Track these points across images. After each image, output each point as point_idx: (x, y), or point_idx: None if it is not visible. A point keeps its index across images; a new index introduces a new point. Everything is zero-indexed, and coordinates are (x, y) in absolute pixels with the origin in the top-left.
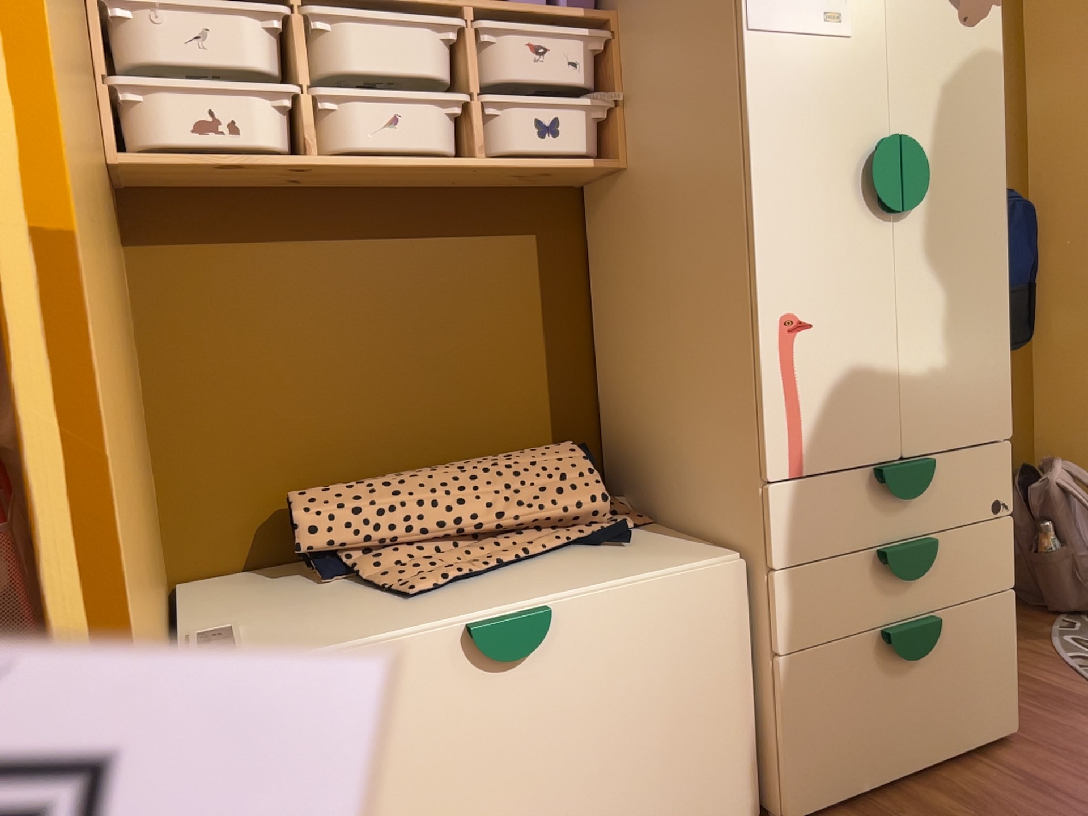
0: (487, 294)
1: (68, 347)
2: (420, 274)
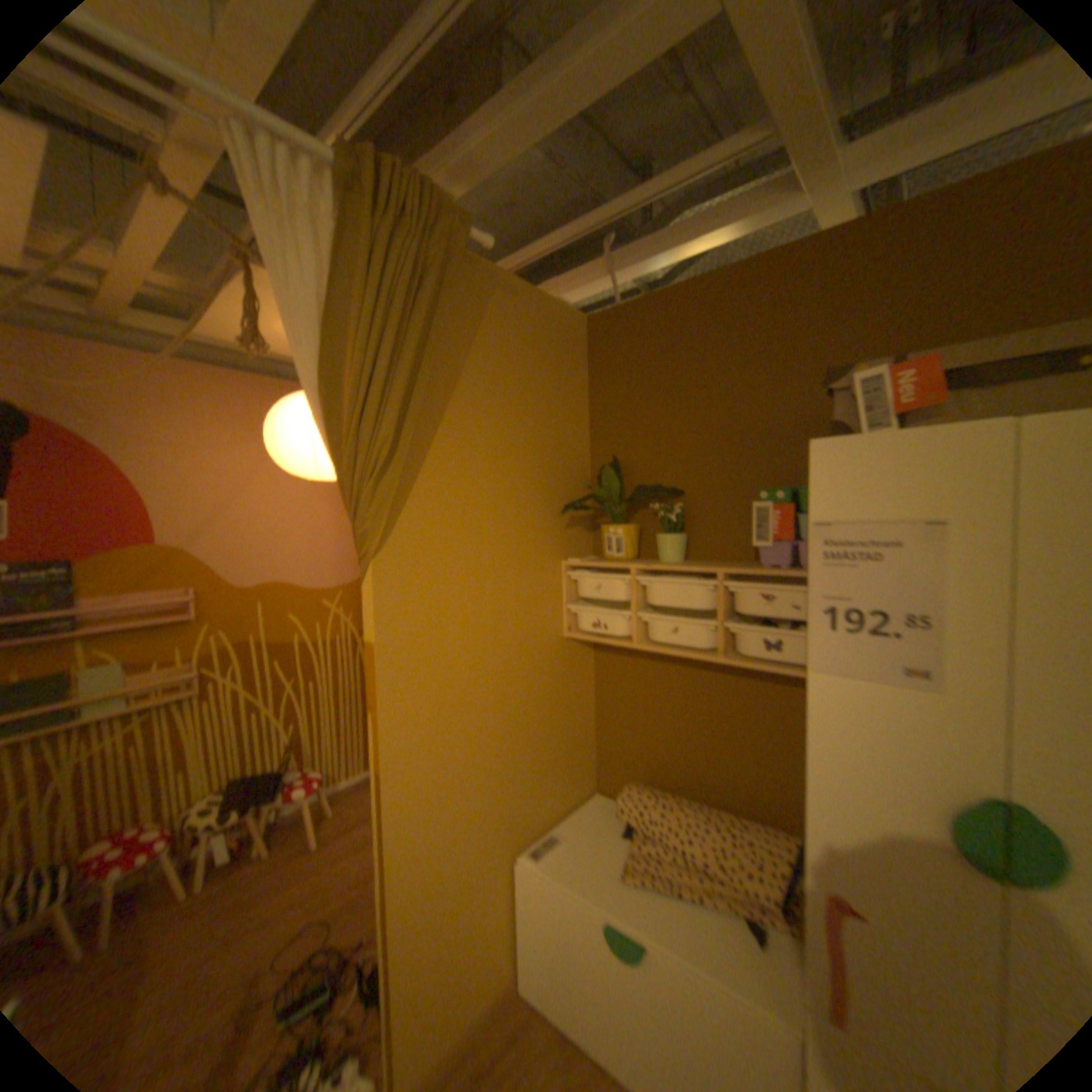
0: (760, 717)
1: (383, 794)
2: (718, 694)
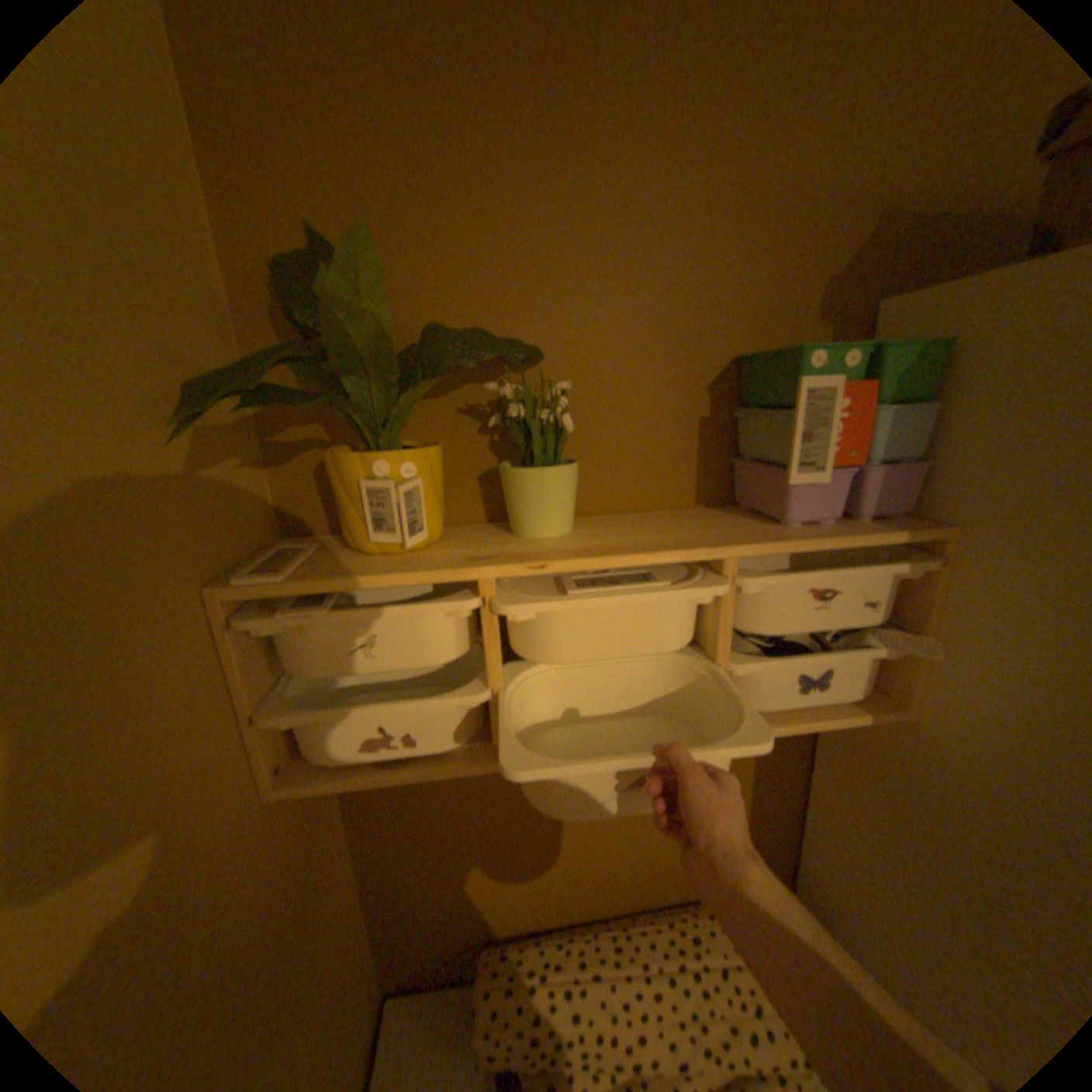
0: None
1: None
2: None
